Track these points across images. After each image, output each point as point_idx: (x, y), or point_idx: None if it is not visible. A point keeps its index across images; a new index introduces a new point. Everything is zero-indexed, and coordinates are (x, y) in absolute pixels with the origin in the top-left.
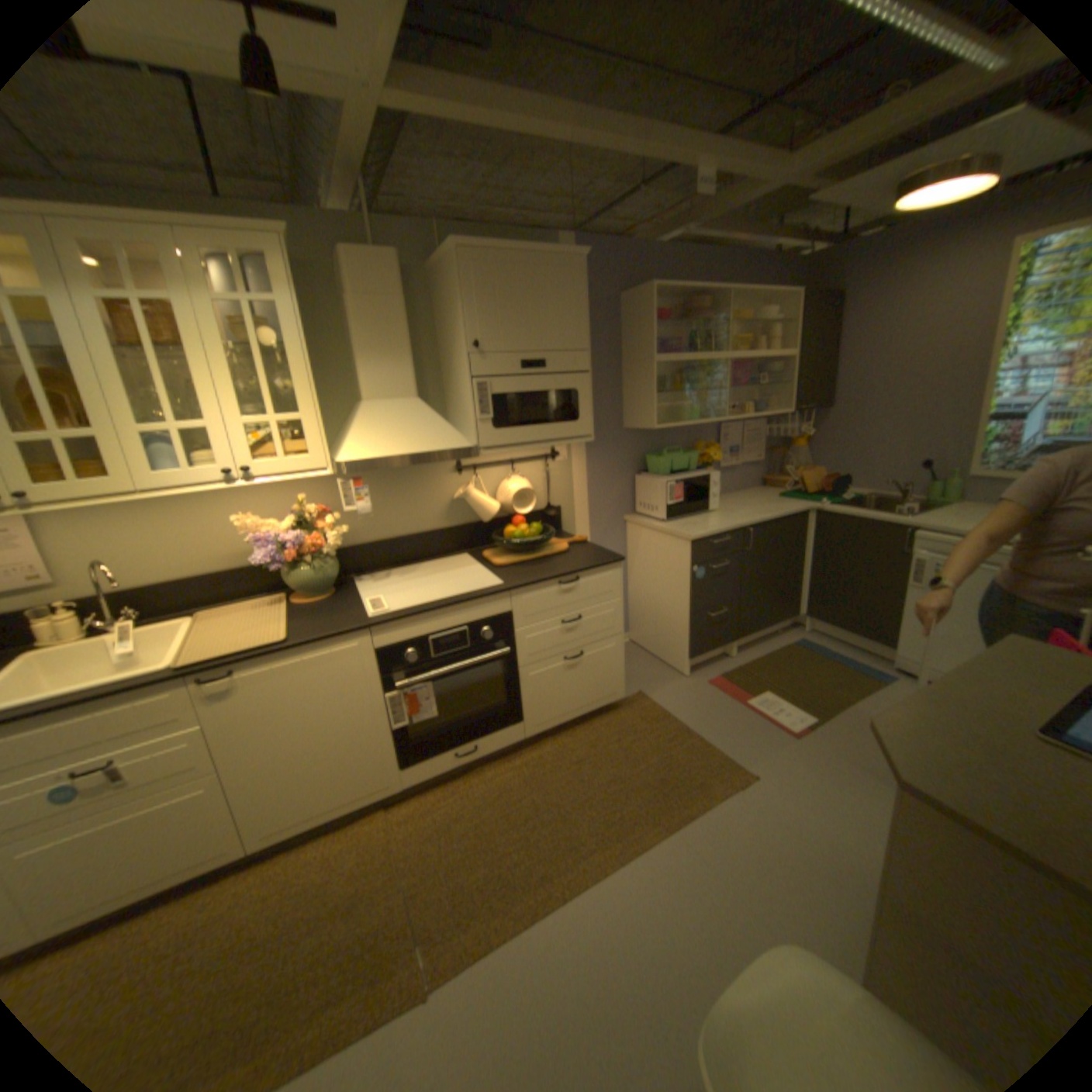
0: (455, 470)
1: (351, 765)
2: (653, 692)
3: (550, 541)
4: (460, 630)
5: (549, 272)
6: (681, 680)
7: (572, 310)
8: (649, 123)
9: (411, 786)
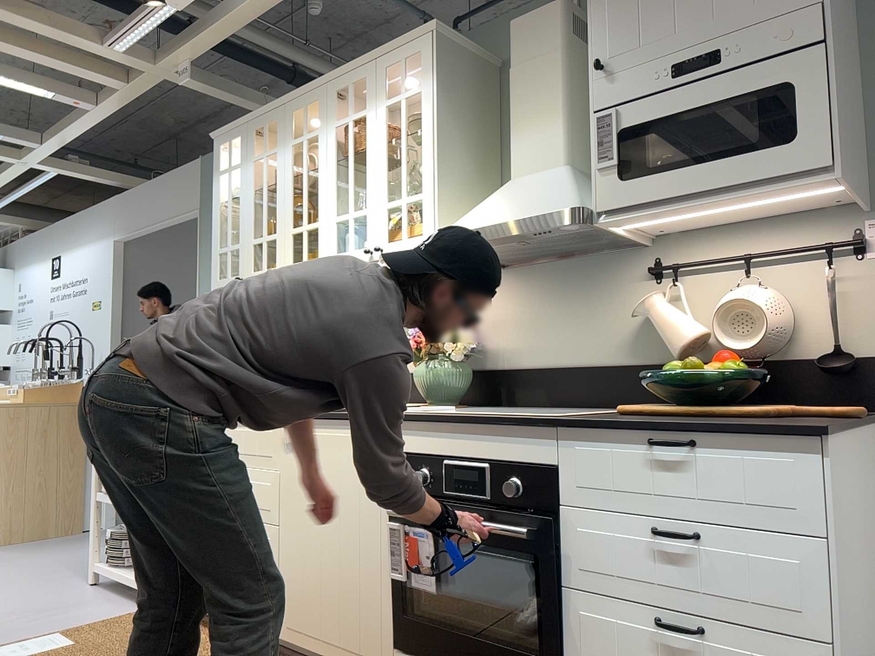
0: (649, 273)
1: (354, 597)
2: None
3: (779, 405)
4: (482, 467)
5: None
6: None
7: None
8: None
9: None
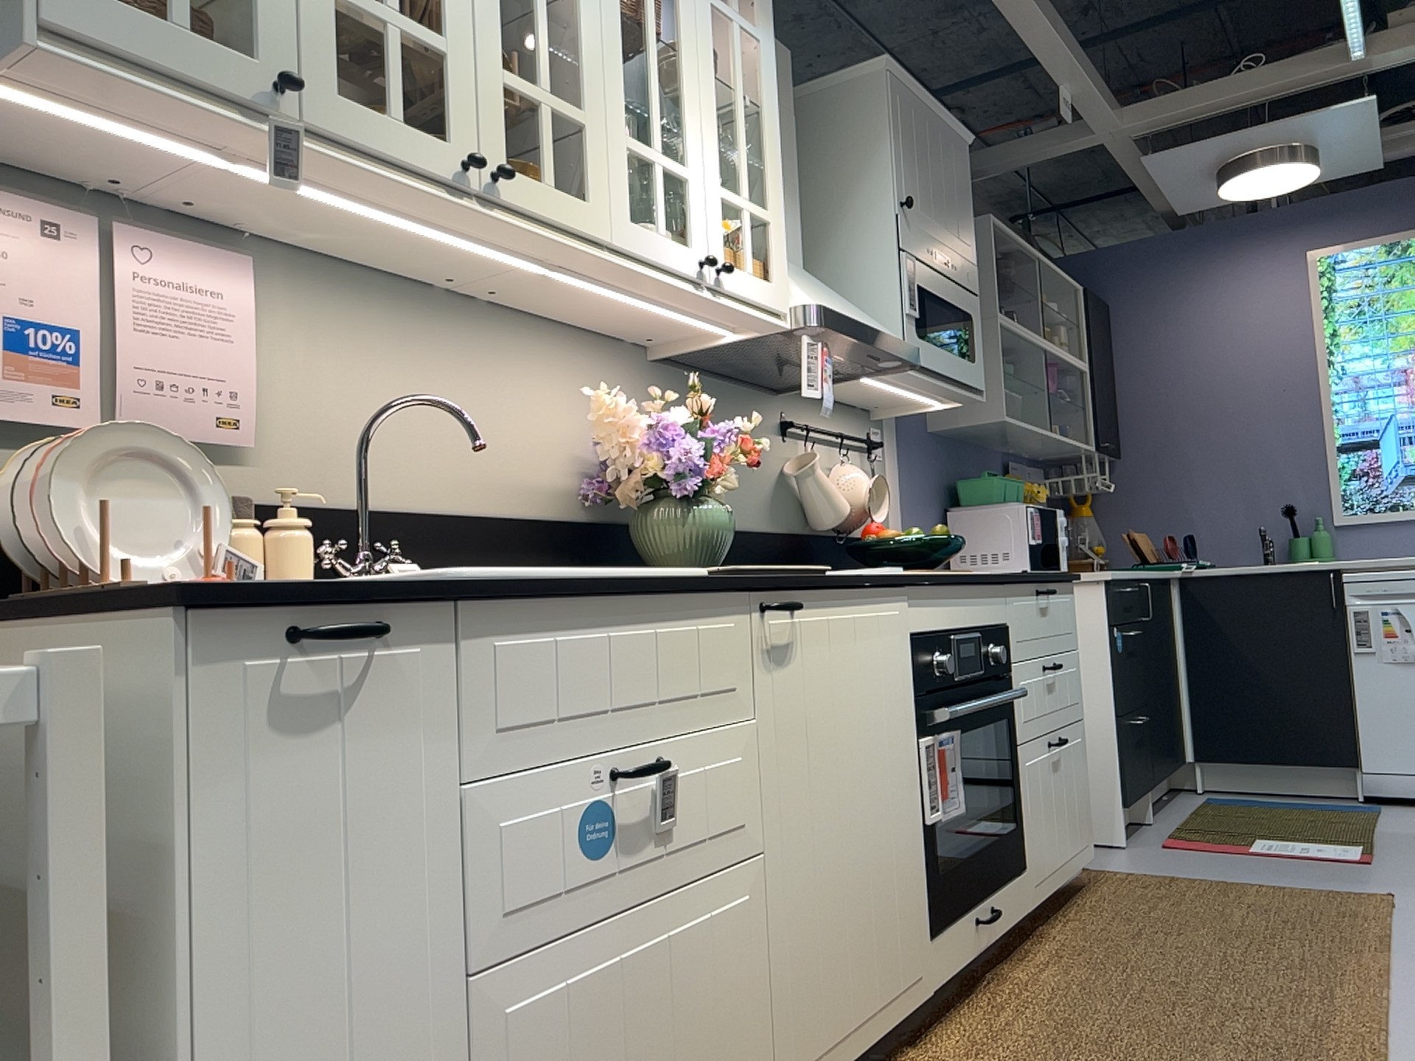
0: (782, 428)
1: (891, 897)
2: (1102, 865)
3: None
4: (973, 636)
5: (949, 148)
6: (1119, 850)
7: (966, 206)
8: (1055, 16)
9: (940, 986)
